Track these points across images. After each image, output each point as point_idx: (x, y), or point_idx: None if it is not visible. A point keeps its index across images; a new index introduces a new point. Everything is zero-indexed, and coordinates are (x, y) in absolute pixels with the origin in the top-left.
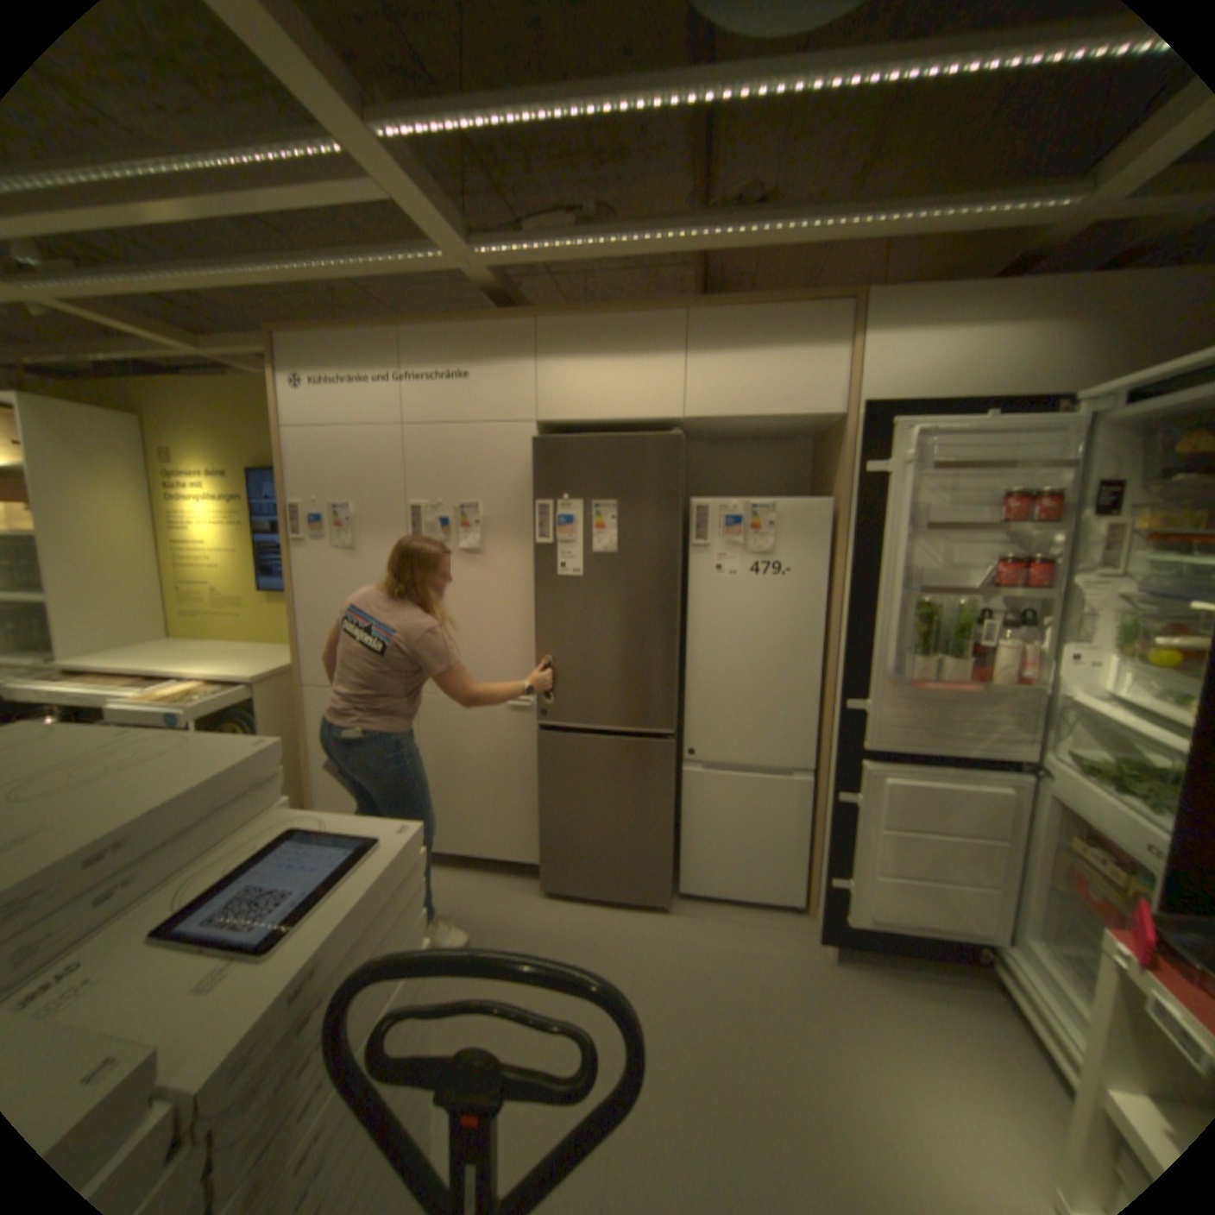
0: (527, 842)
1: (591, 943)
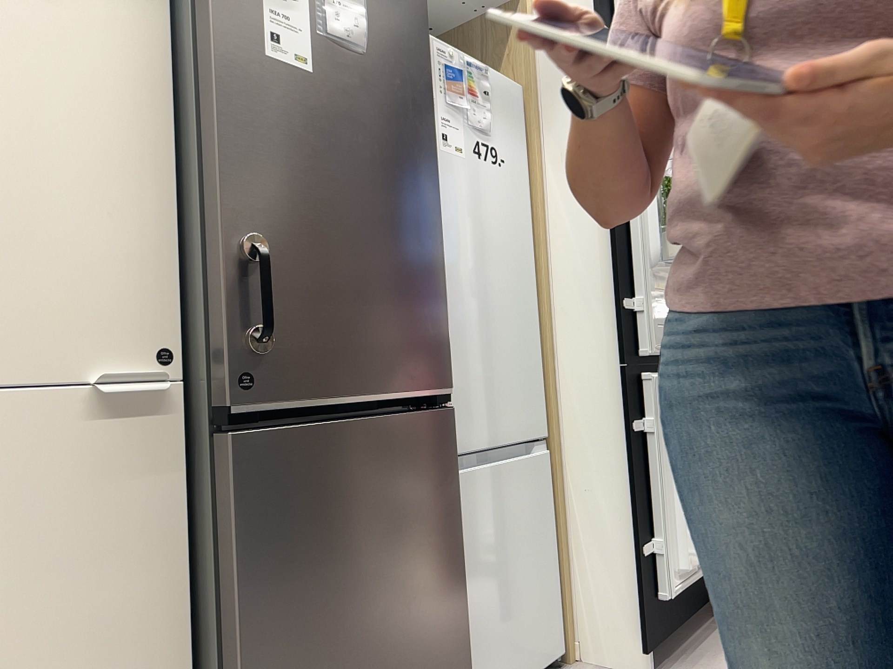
0: None
1: None
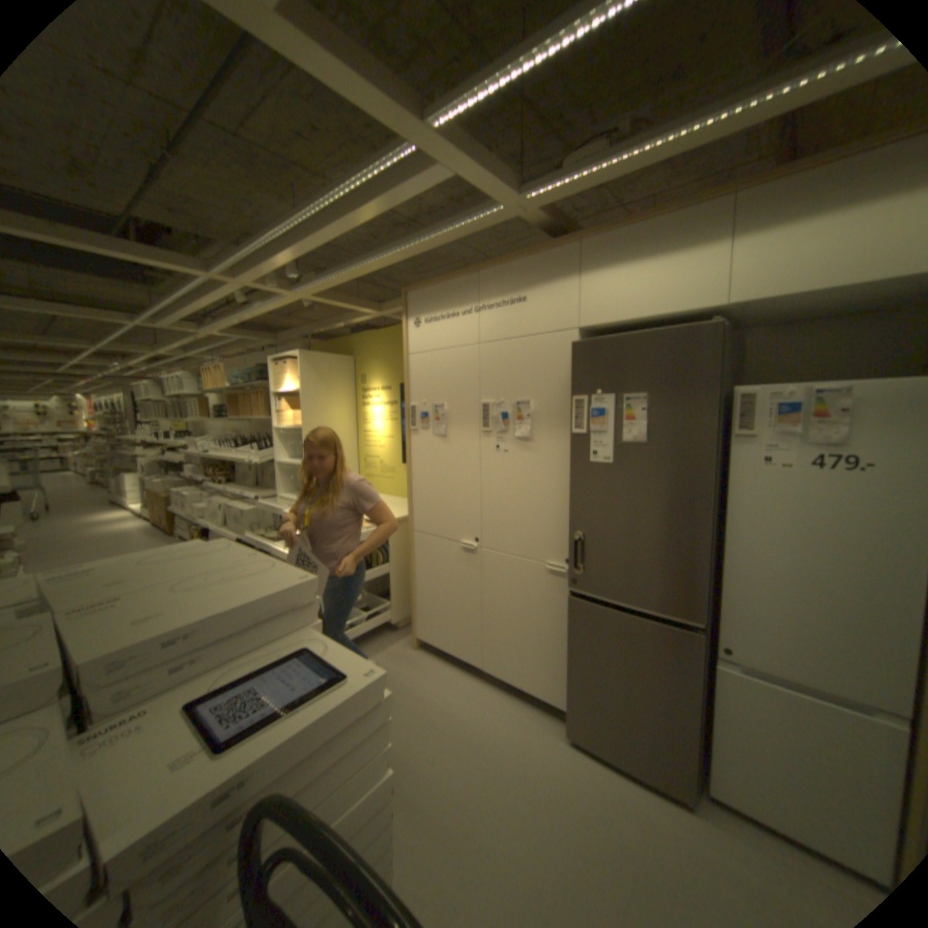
0: (559, 691)
1: (605, 809)
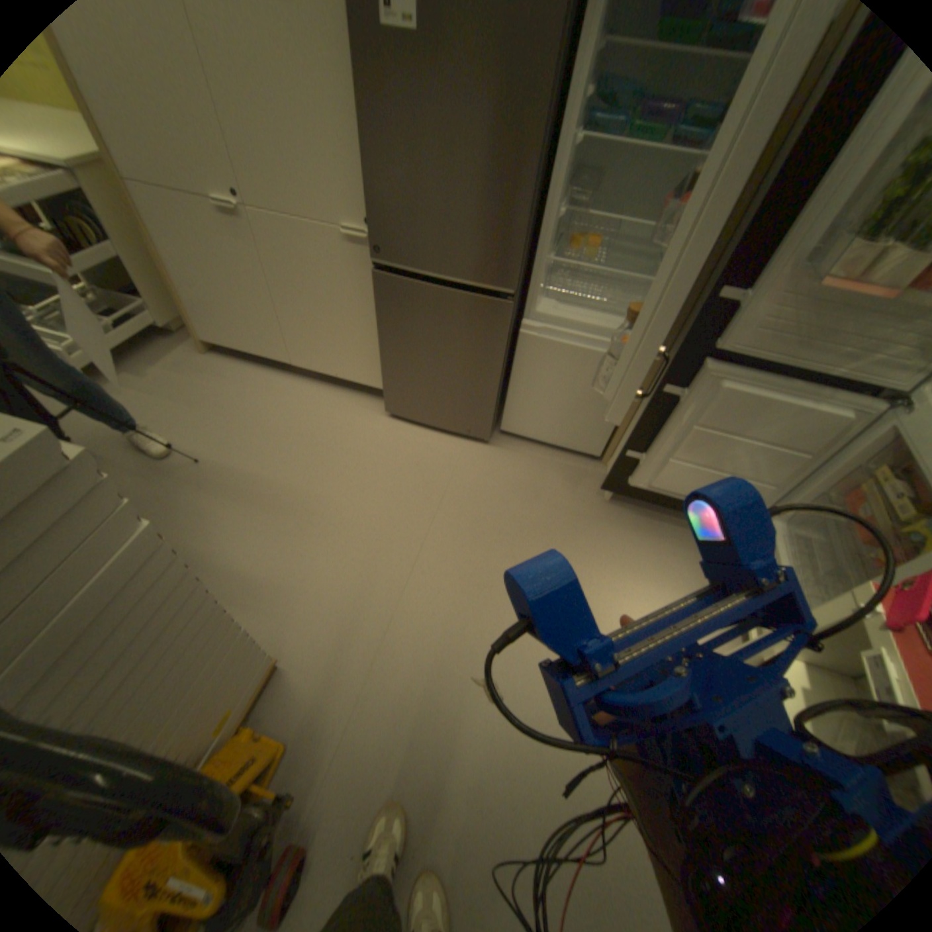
0: (376, 372)
1: (421, 457)
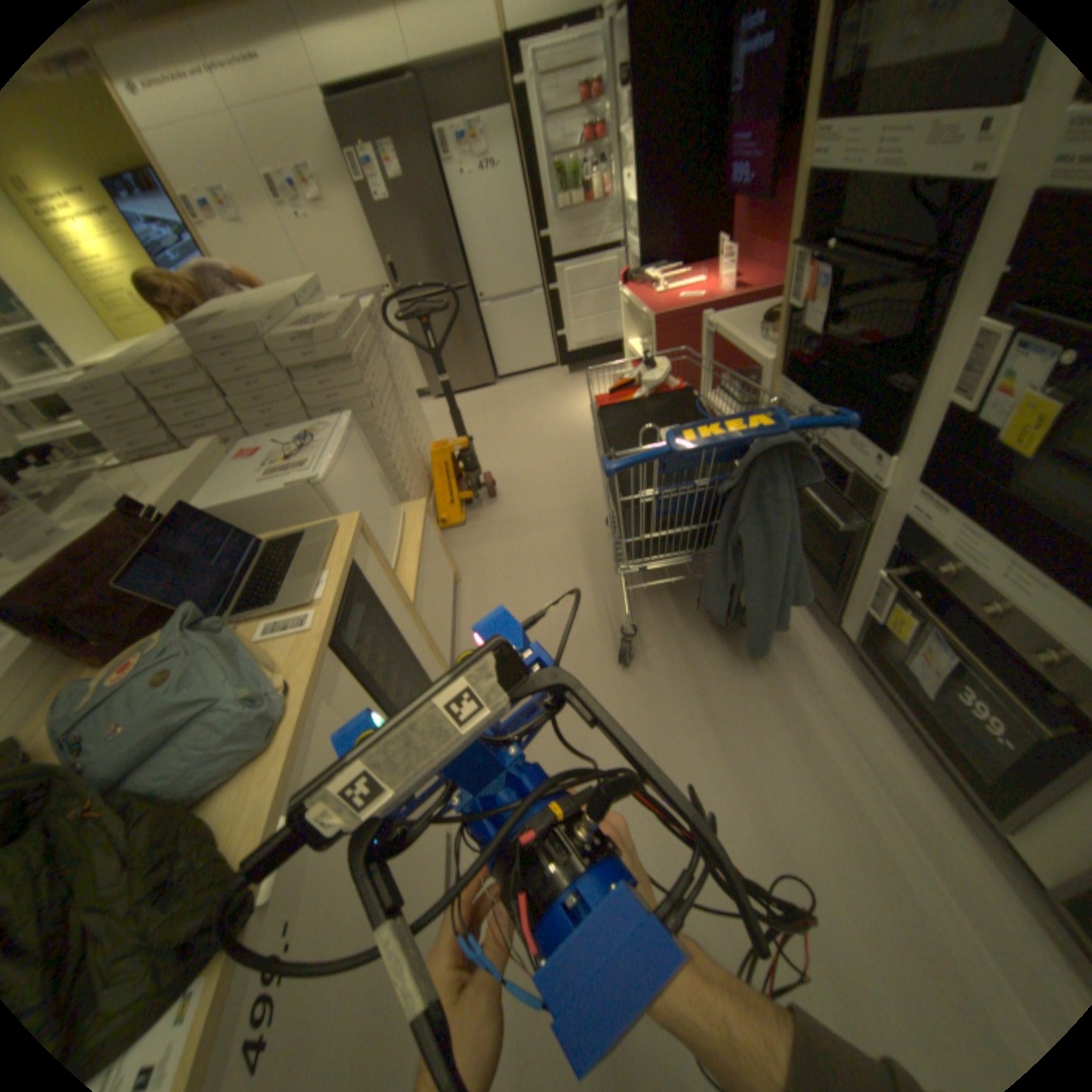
0: (417, 378)
1: (464, 404)
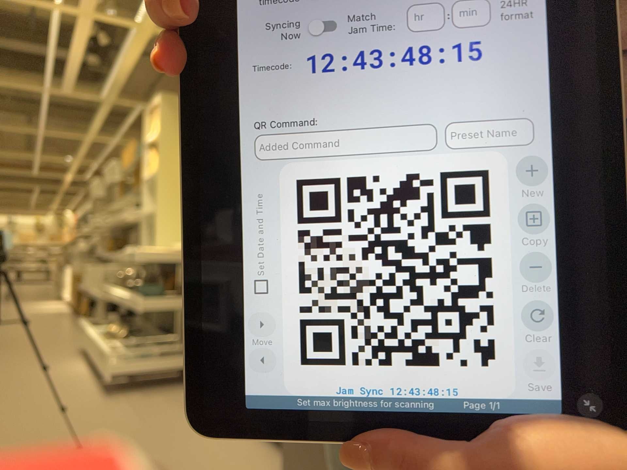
0: None
1: None
